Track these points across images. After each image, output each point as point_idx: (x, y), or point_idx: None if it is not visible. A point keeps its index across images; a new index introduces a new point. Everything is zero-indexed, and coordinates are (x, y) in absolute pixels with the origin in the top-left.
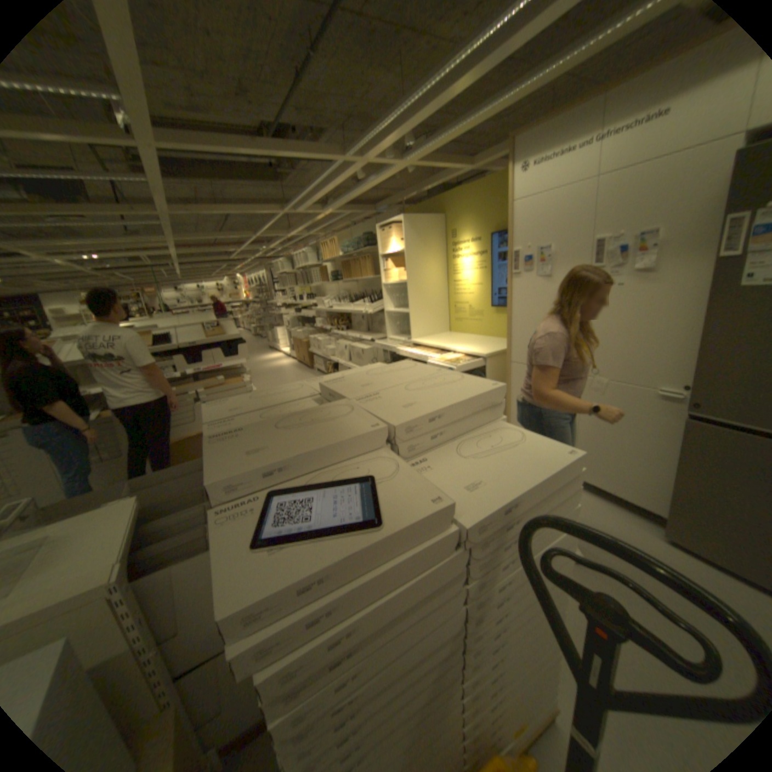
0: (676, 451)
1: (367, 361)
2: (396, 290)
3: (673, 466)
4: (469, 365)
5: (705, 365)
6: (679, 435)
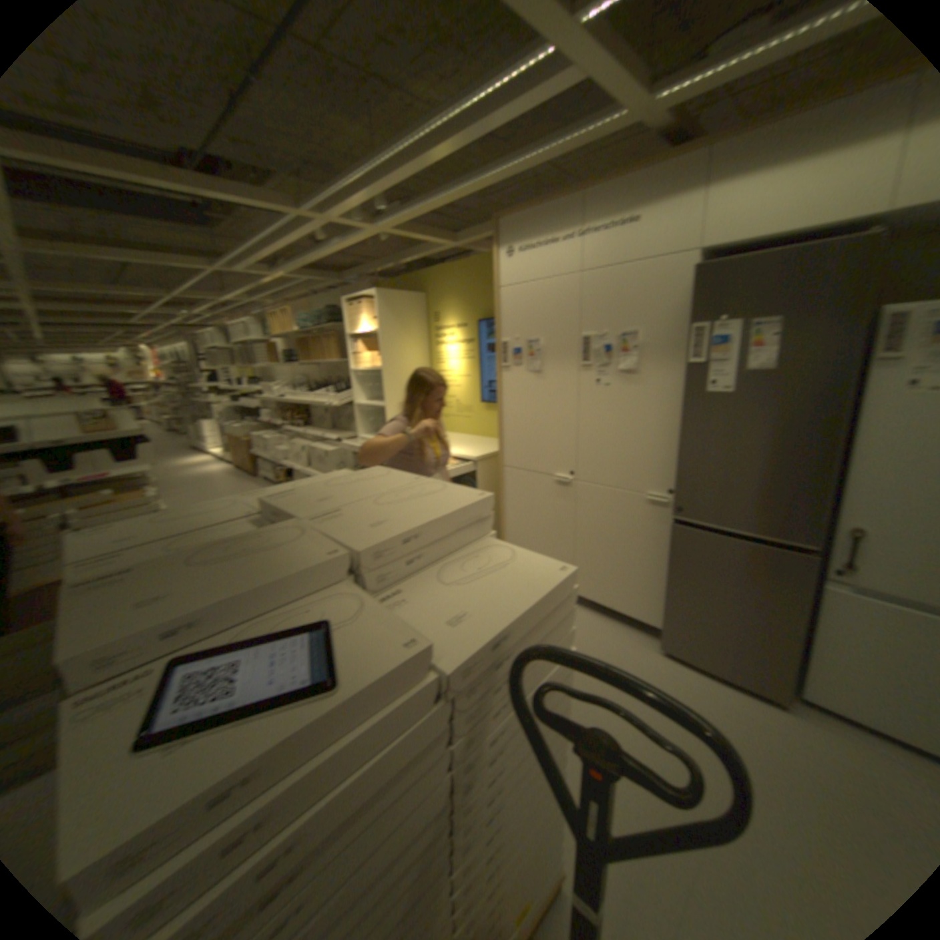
0: (663, 557)
1: (329, 466)
2: (367, 379)
3: (661, 573)
4: (455, 471)
5: (682, 468)
6: (664, 541)
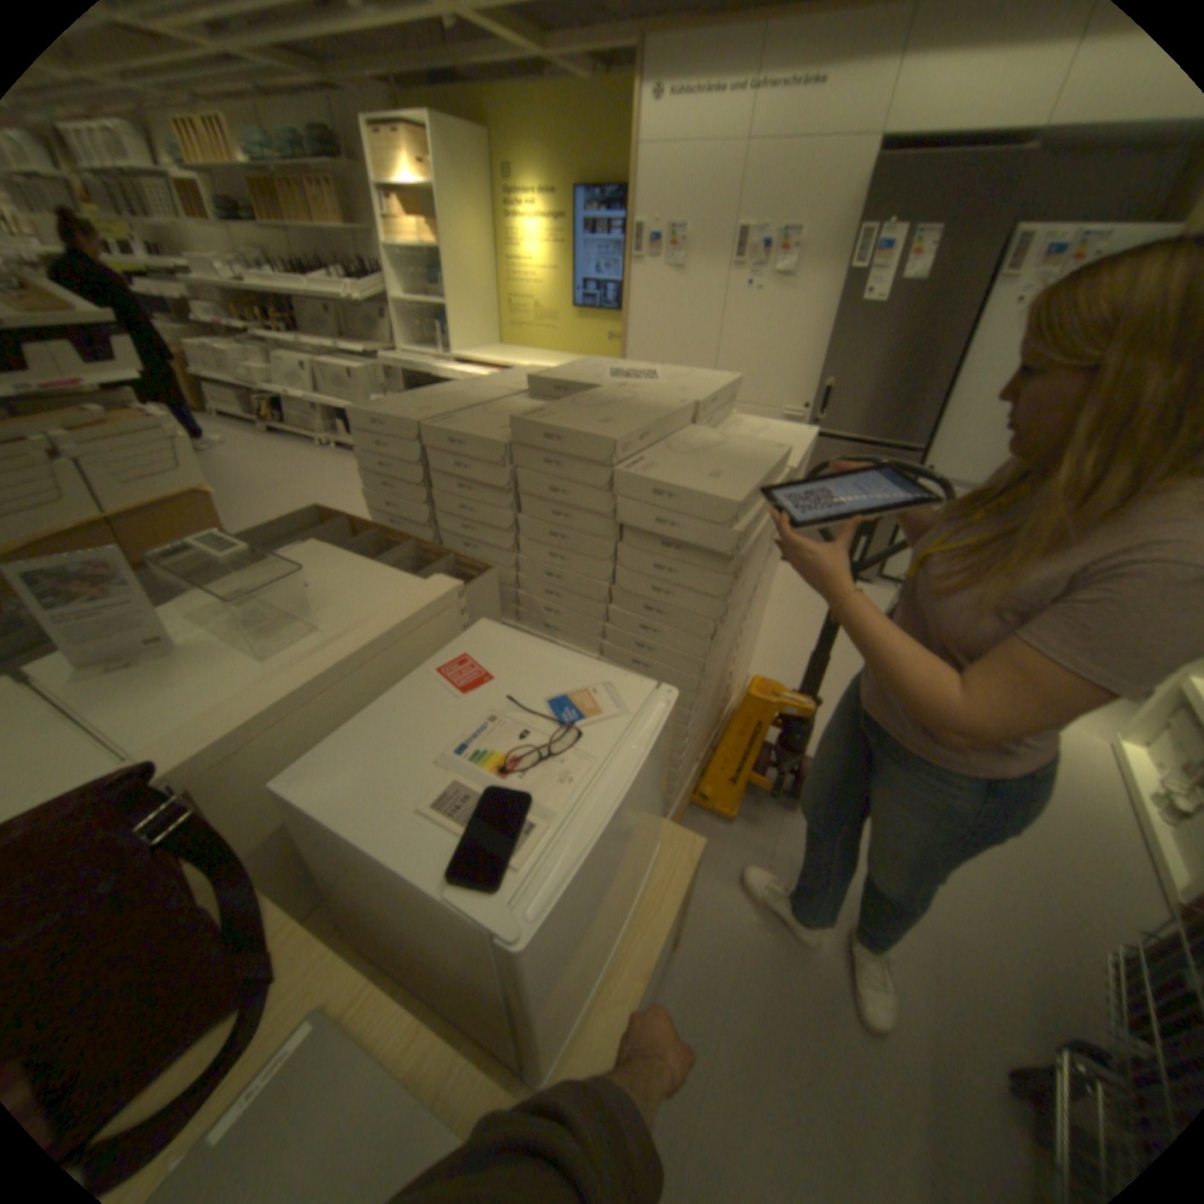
0: None
1: (362, 390)
2: (408, 261)
3: None
4: None
5: (828, 380)
6: None
